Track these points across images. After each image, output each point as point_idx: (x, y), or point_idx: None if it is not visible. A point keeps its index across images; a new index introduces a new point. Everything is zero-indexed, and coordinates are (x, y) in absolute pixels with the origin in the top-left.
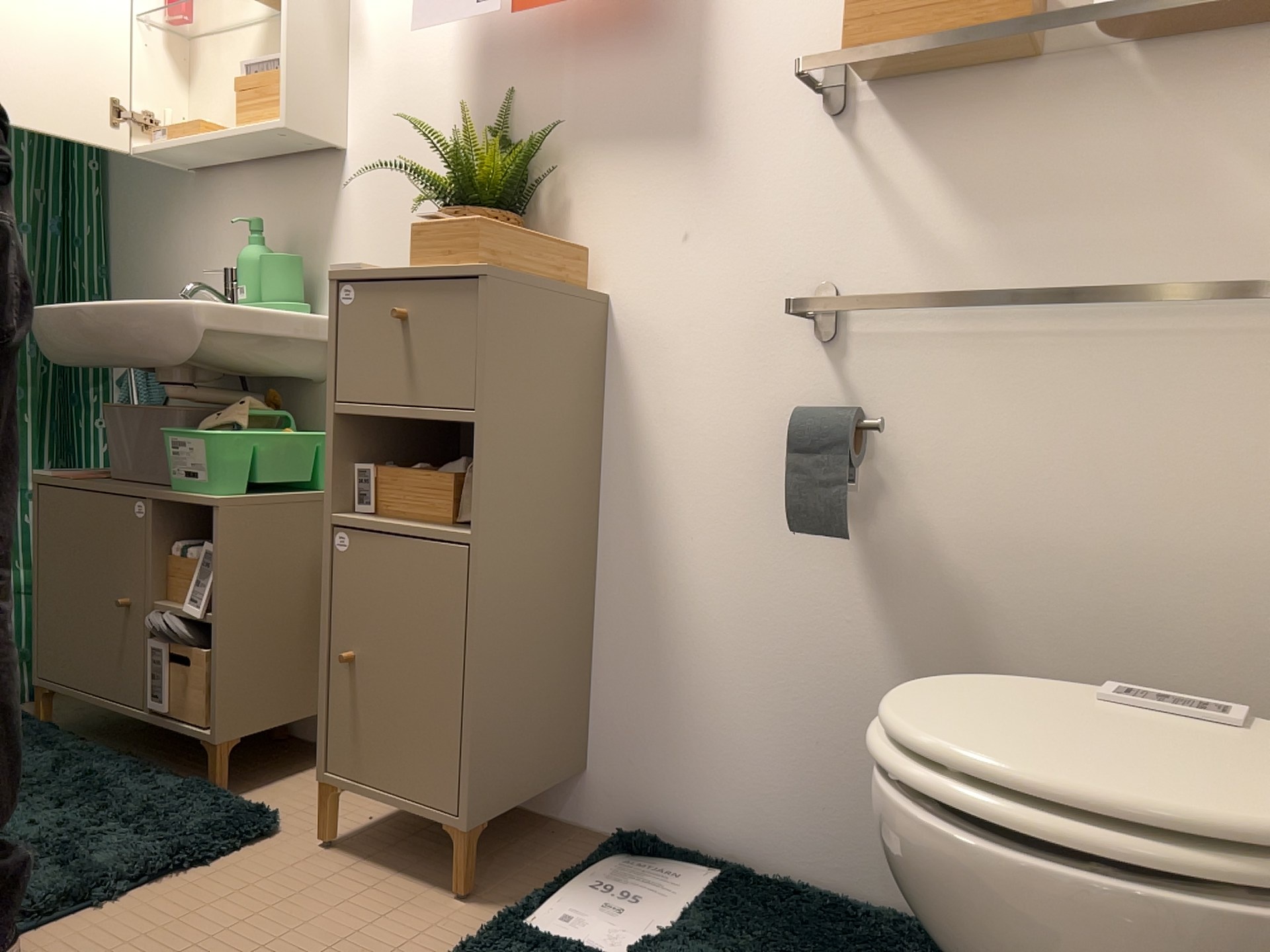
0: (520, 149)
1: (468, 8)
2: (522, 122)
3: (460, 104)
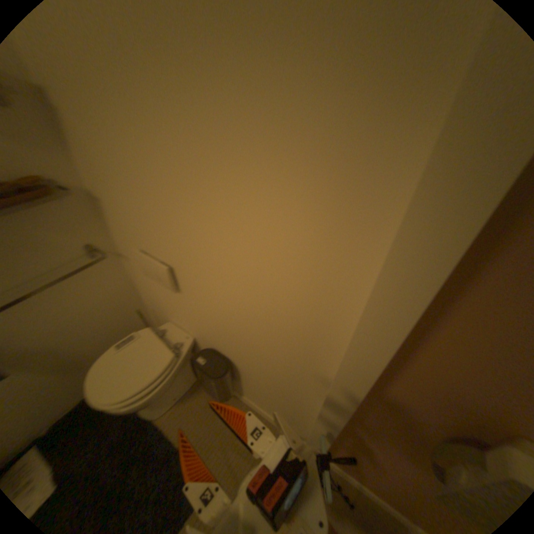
0: None
1: None
2: None
3: None
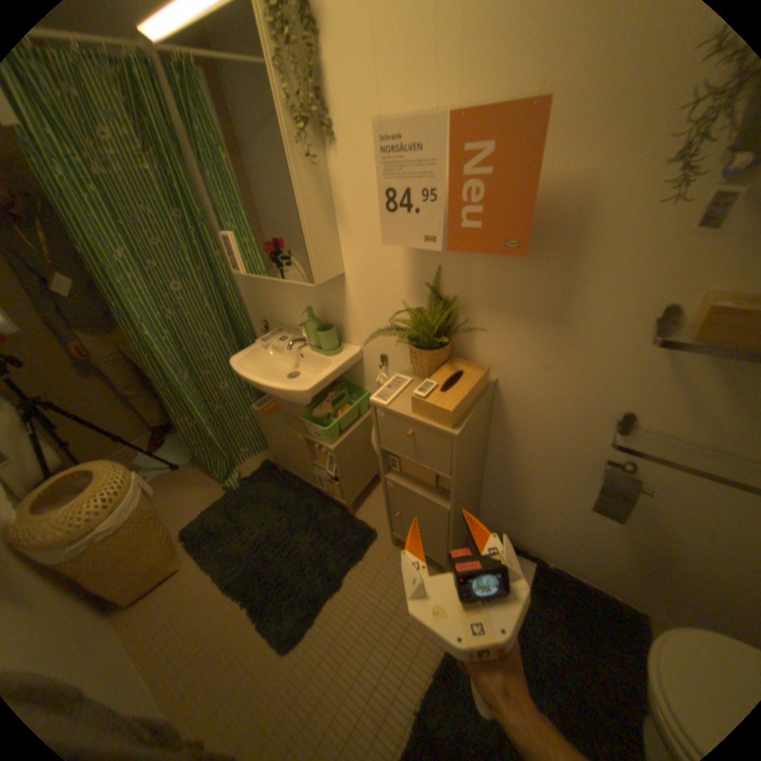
0: (446, 299)
1: (419, 240)
2: (447, 285)
3: (408, 266)
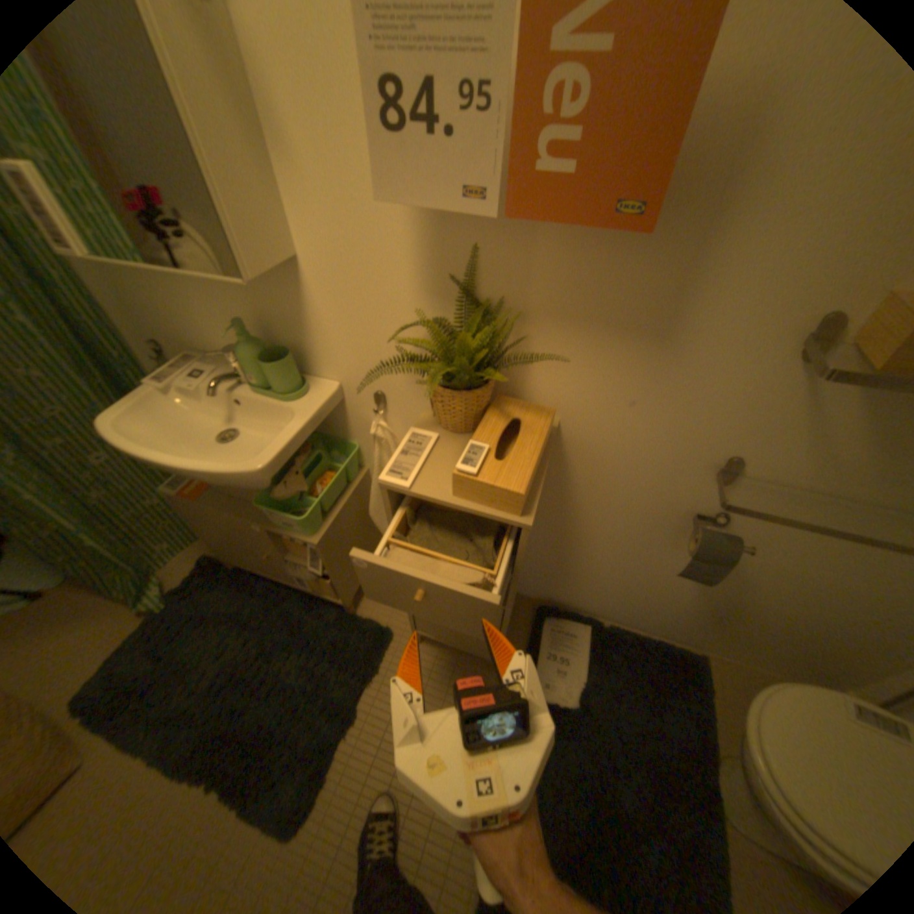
0: (486, 303)
1: (450, 194)
2: (488, 278)
3: (417, 243)
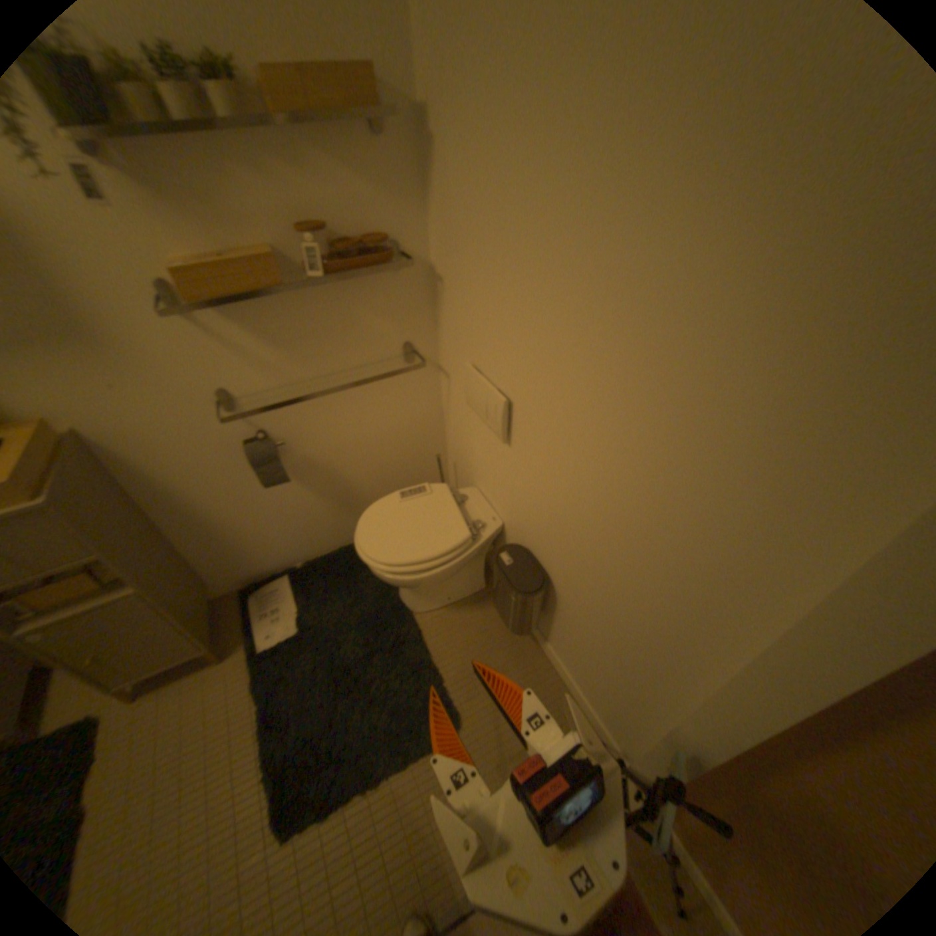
0: None
1: None
2: None
3: None
